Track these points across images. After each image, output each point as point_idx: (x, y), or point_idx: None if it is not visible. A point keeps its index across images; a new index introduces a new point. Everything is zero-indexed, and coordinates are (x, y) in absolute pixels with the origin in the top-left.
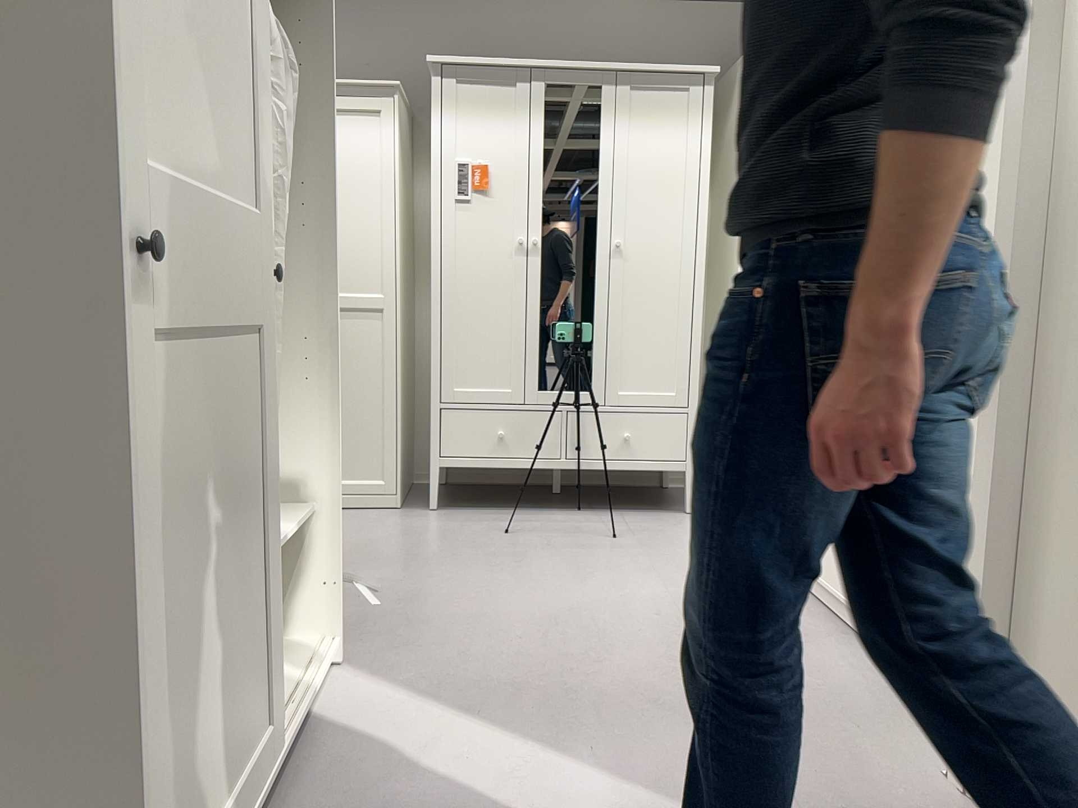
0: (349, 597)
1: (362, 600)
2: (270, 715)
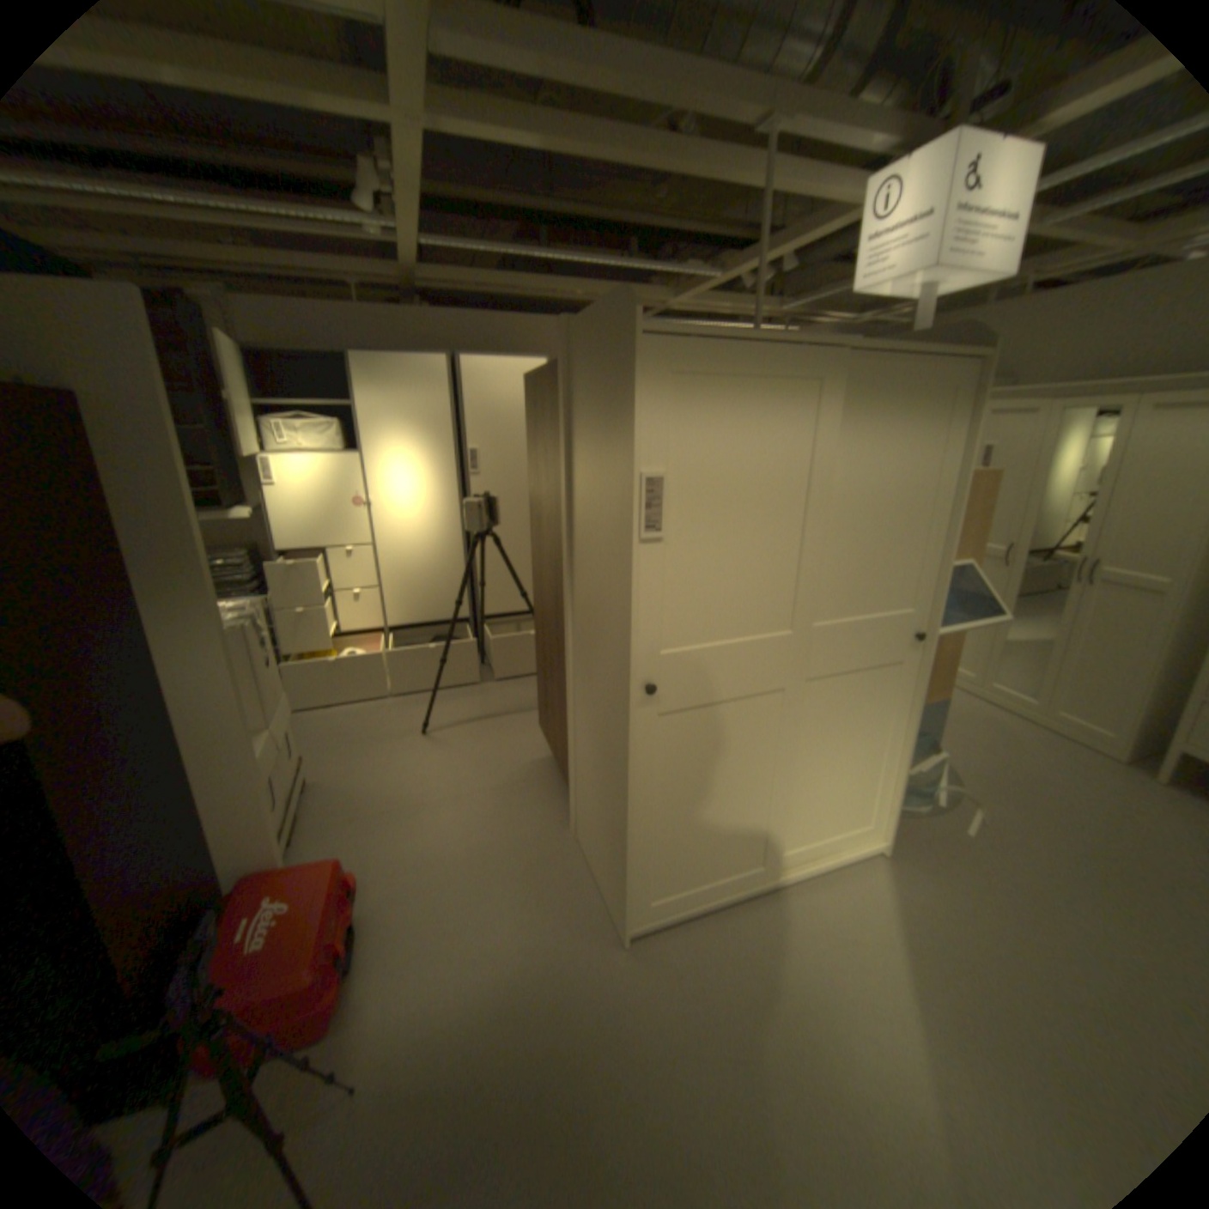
0: (967, 816)
1: (973, 823)
2: (771, 859)
